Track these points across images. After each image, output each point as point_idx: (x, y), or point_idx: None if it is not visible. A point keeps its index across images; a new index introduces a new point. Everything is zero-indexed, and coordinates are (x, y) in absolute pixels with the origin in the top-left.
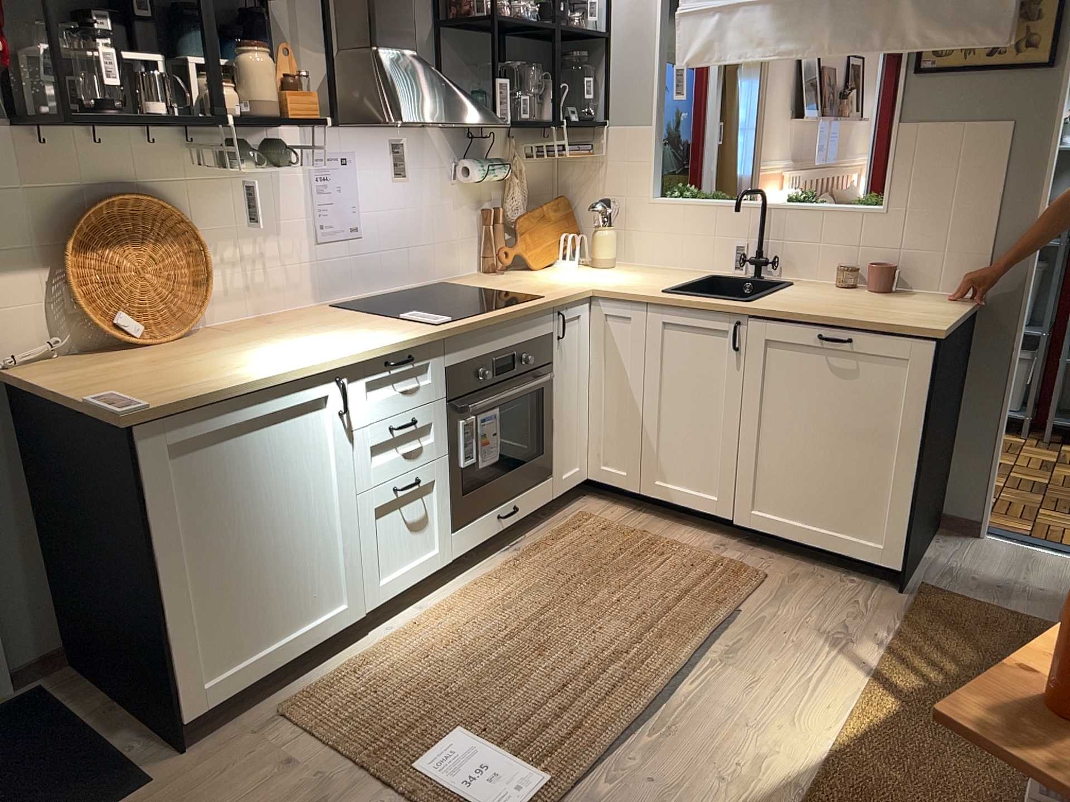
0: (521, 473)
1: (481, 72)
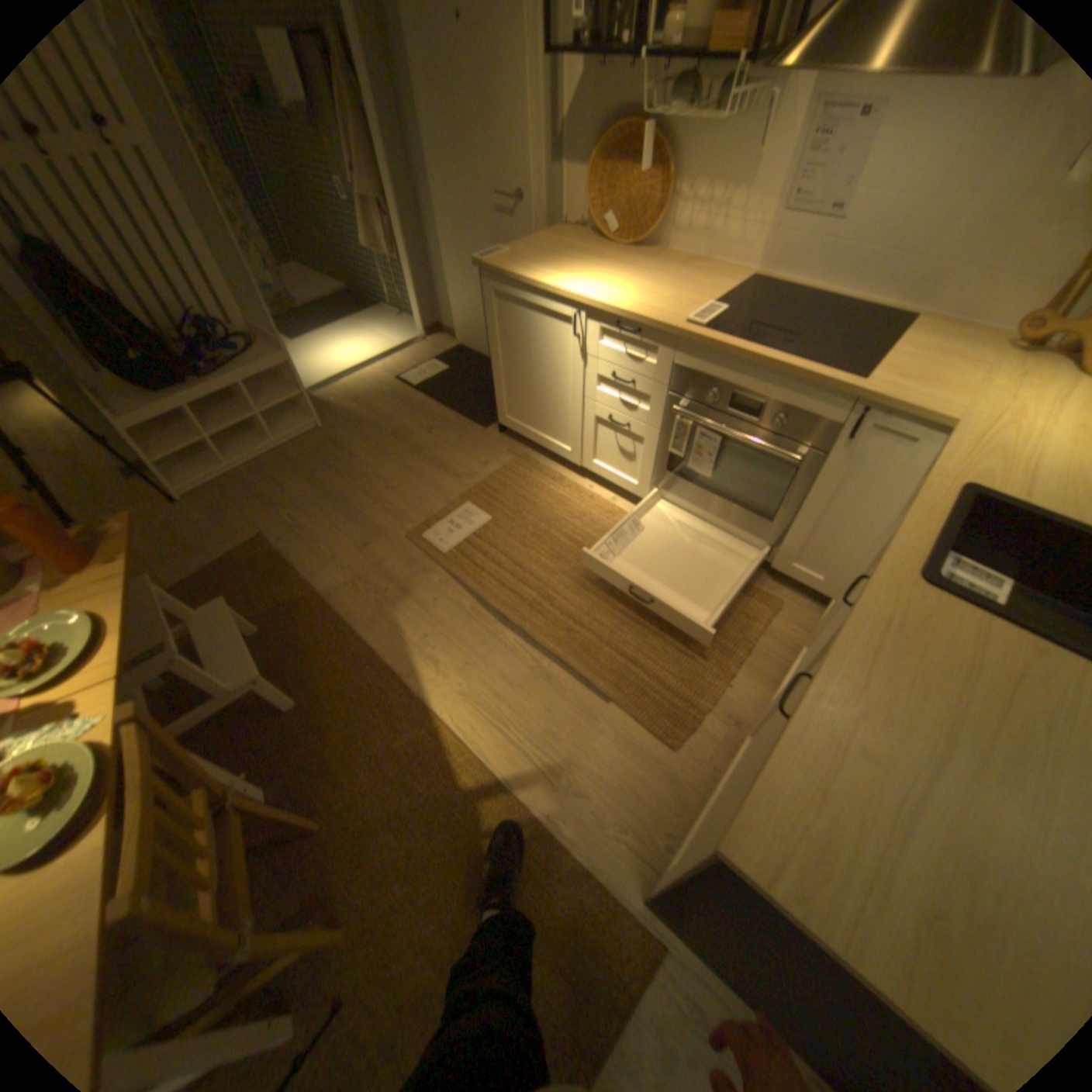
0: (734, 509)
1: None
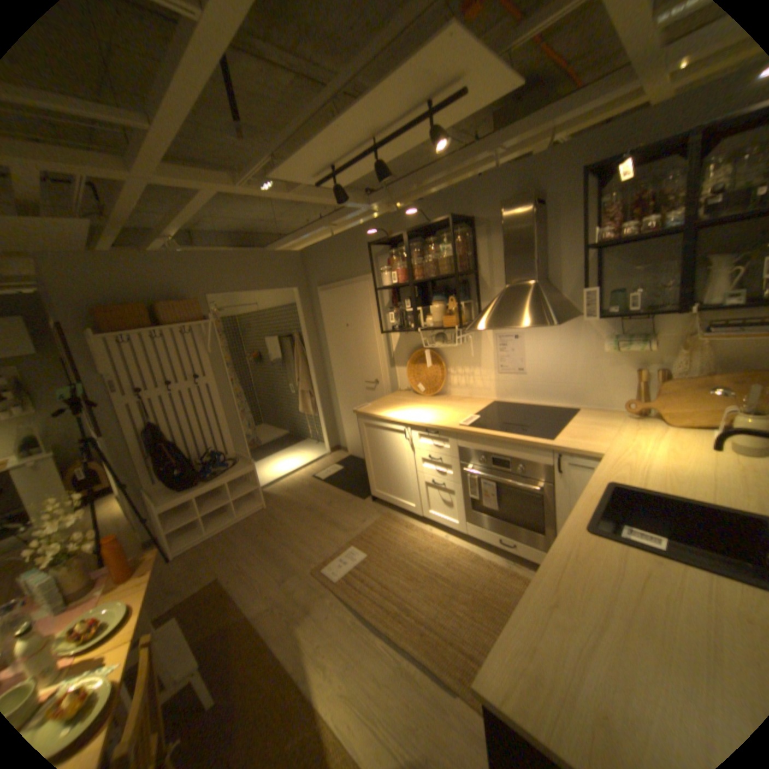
0: (519, 530)
1: (646, 269)
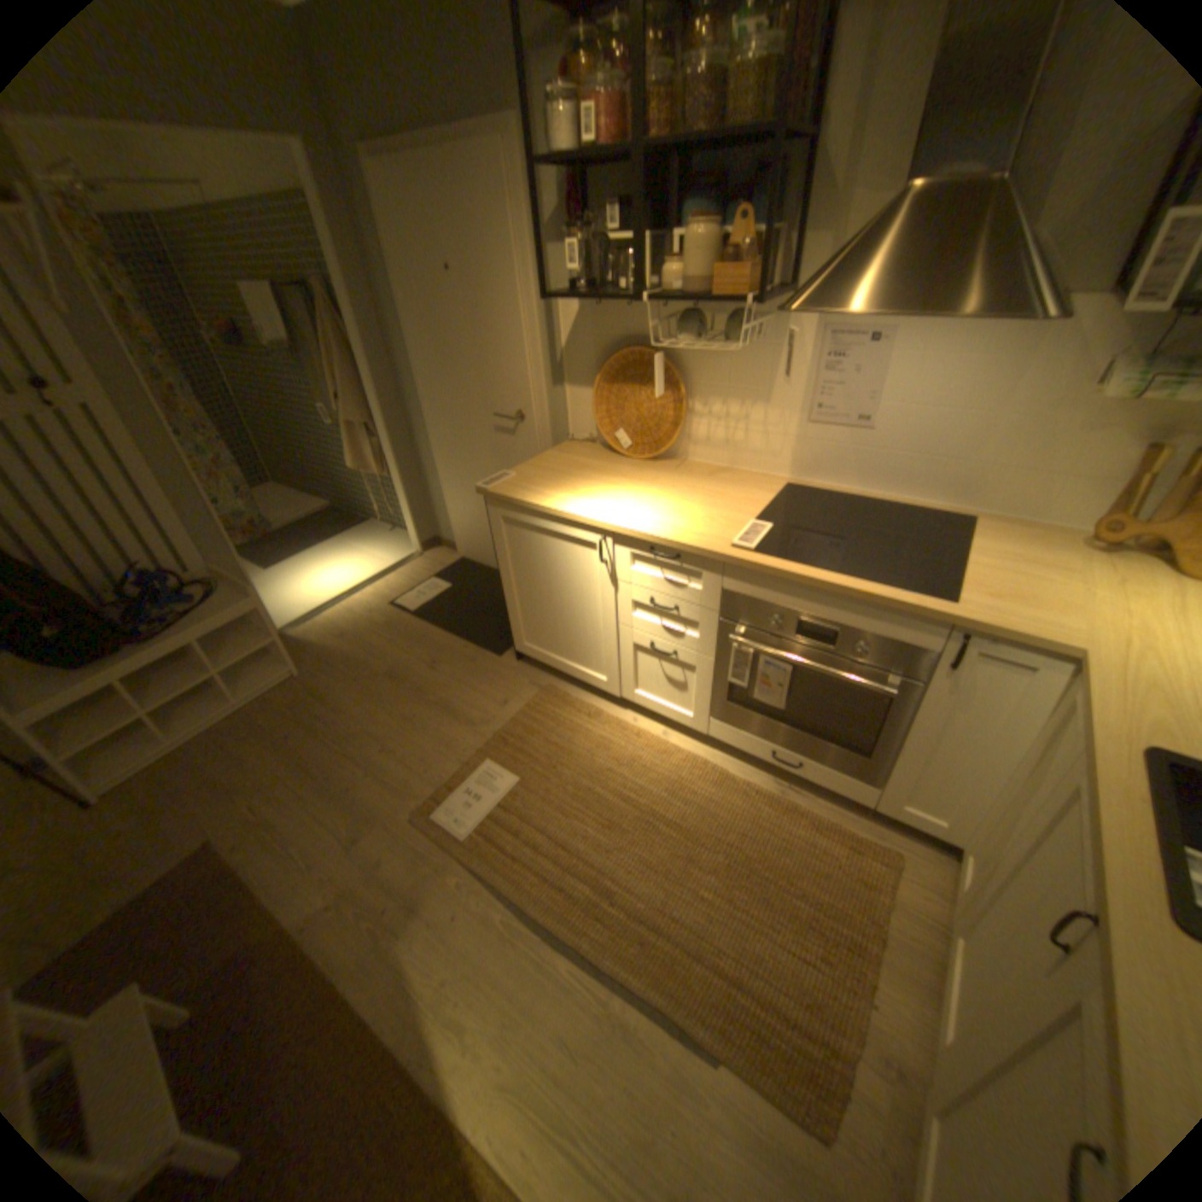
0: (819, 744)
1: None
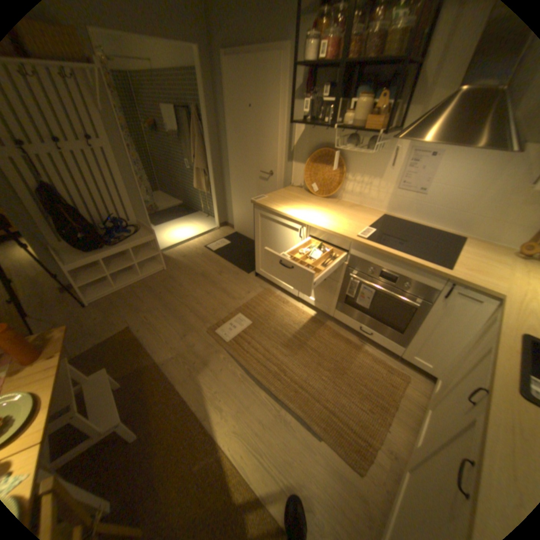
0: (382, 325)
1: None
